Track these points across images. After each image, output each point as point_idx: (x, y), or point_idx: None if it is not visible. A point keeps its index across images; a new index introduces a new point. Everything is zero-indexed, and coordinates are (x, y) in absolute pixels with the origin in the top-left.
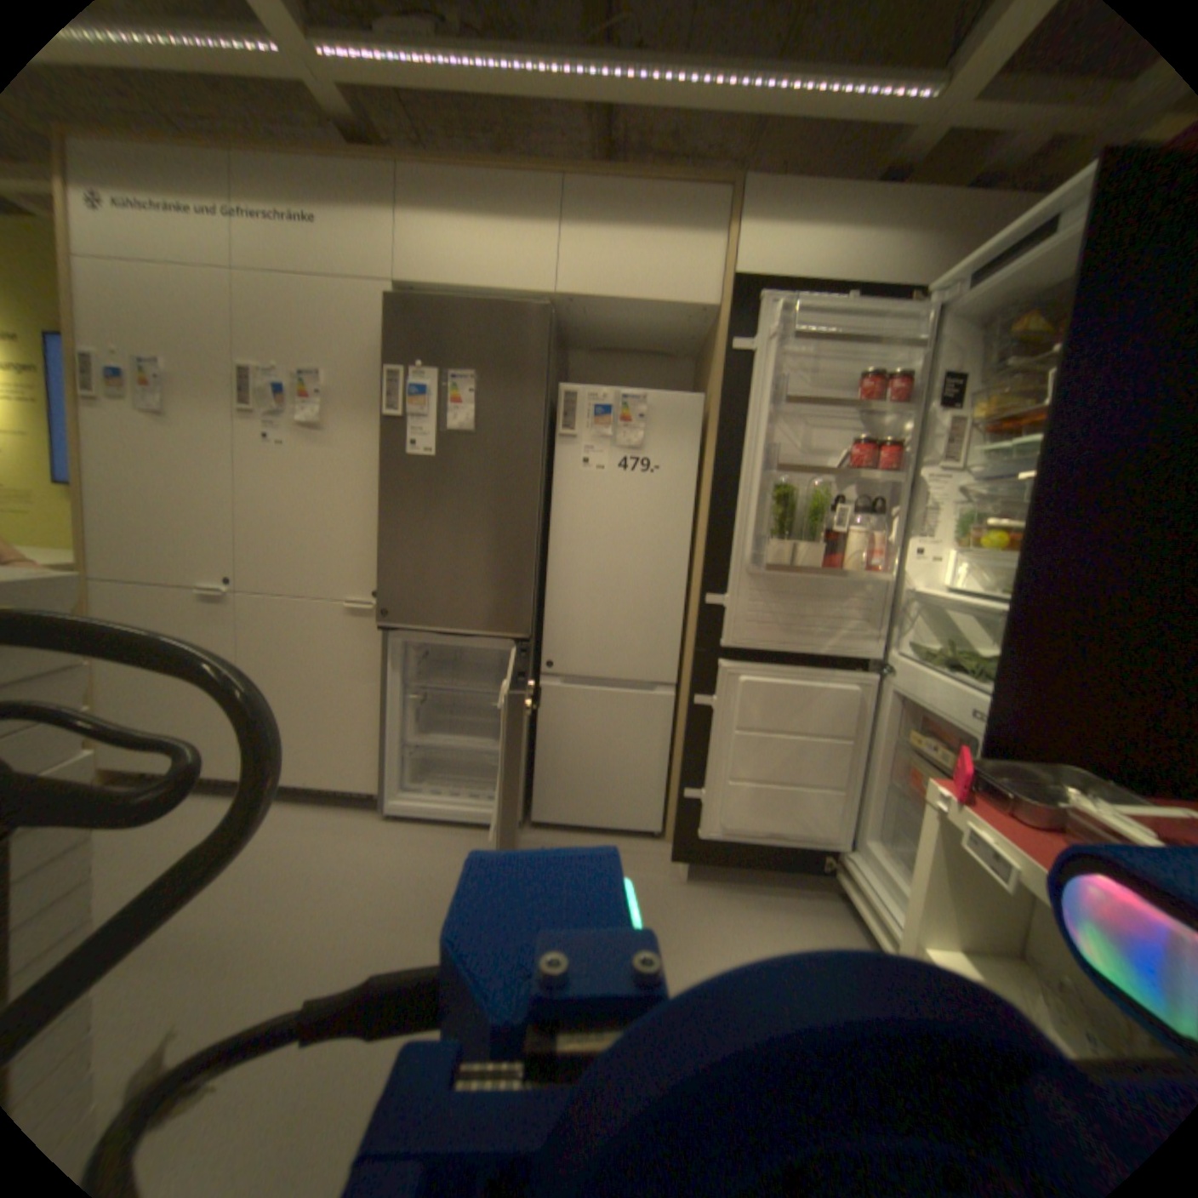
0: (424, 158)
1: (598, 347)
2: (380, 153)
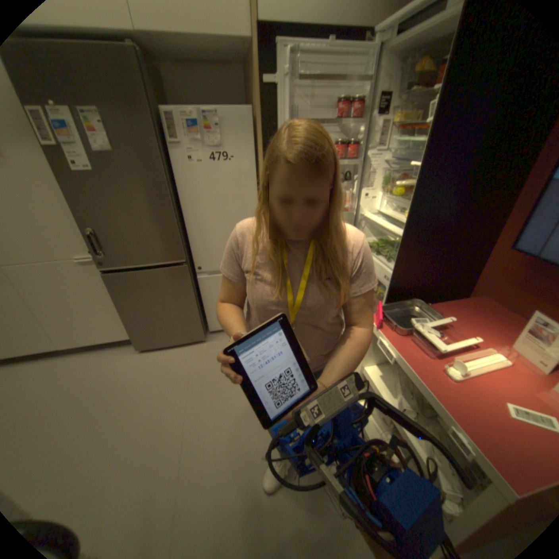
0: None
1: (178, 60)
2: None
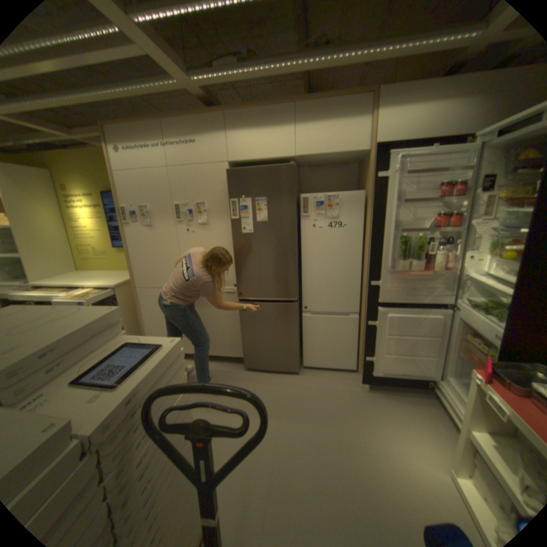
0: (236, 107)
1: (313, 165)
2: (218, 108)
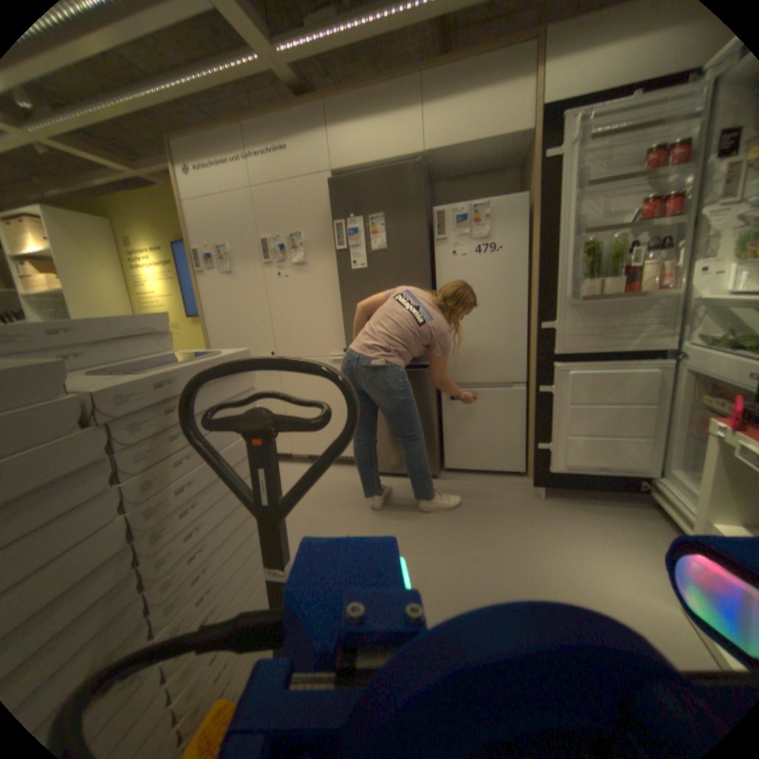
0: (338, 90)
1: (453, 176)
2: (314, 95)
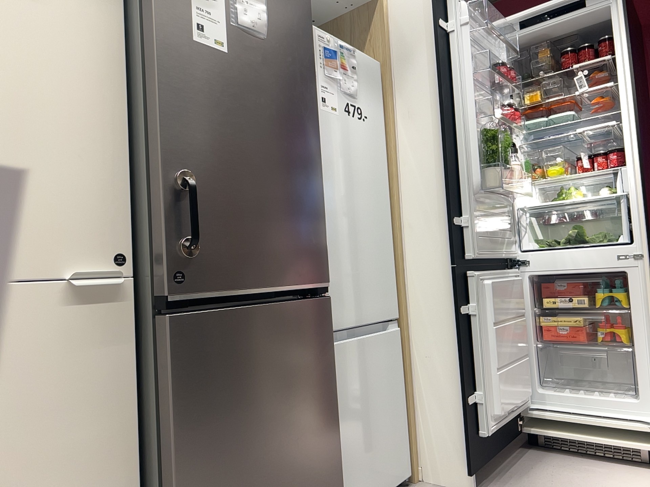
0: None
1: None
2: None
